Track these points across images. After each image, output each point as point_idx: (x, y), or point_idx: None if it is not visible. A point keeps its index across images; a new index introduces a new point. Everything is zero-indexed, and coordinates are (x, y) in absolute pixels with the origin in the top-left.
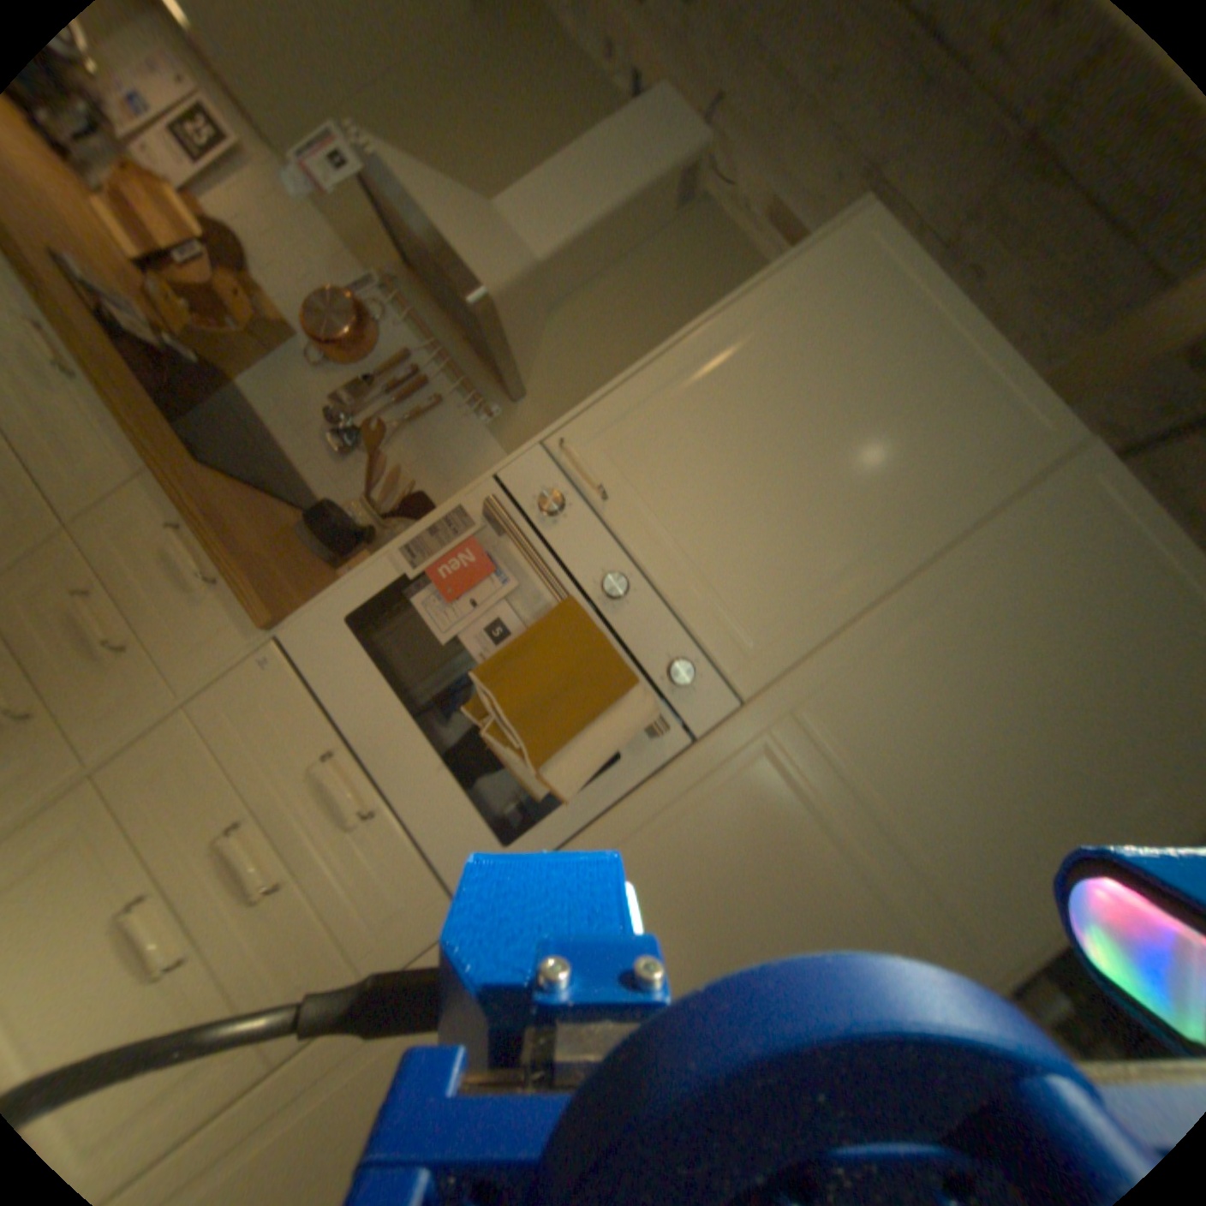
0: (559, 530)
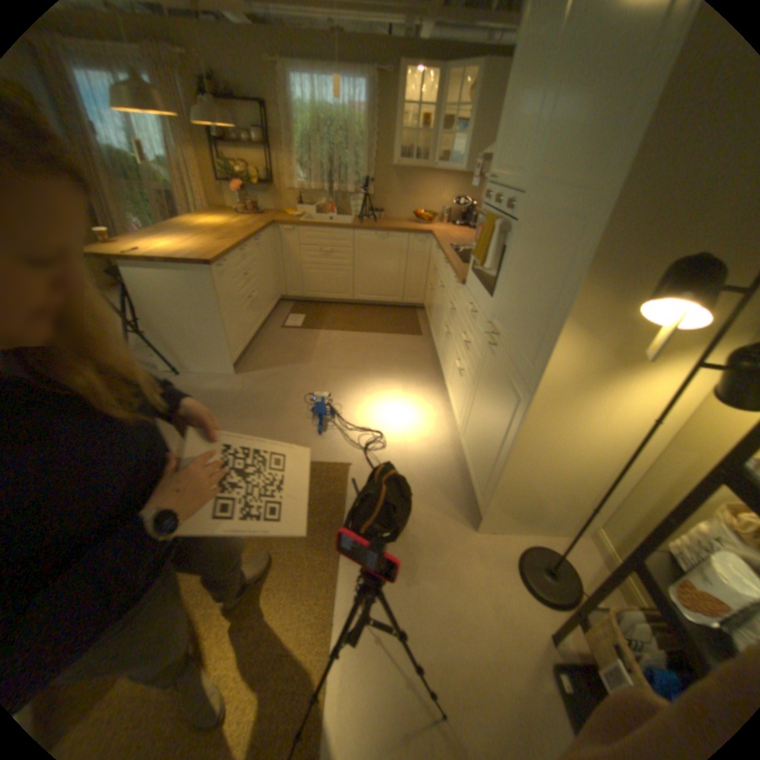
0: (490, 199)
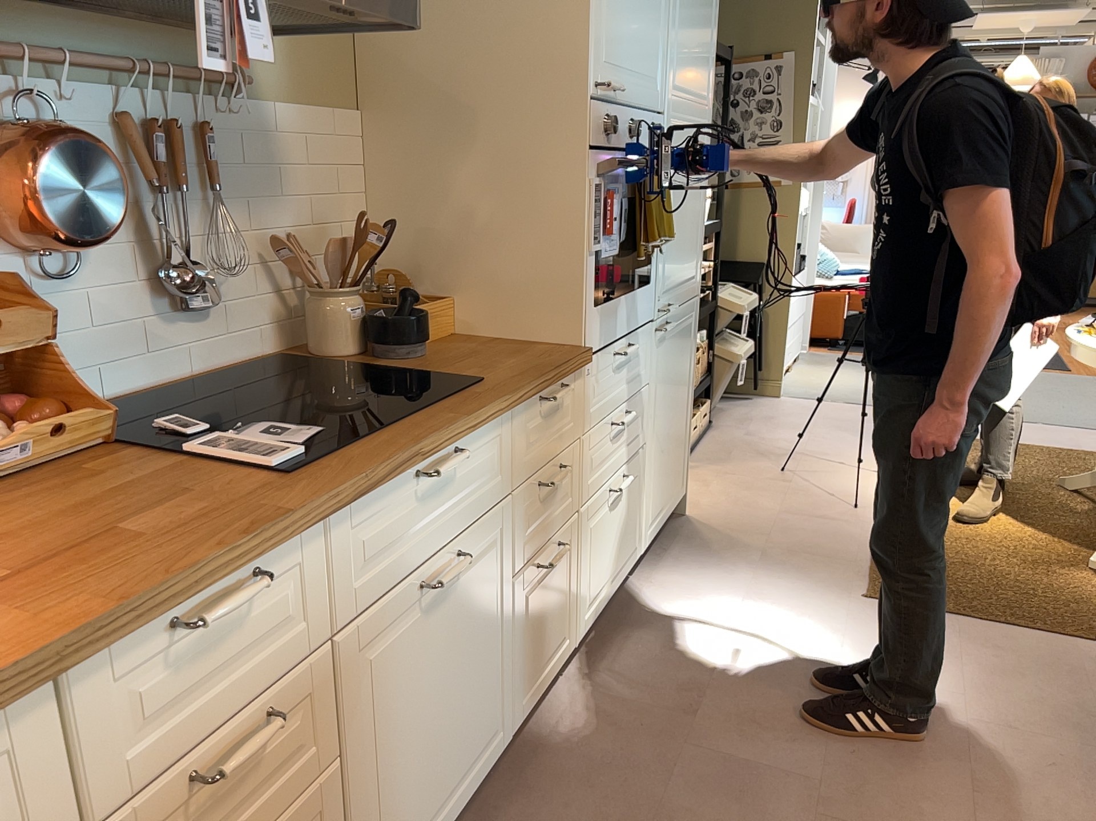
0: (613, 138)
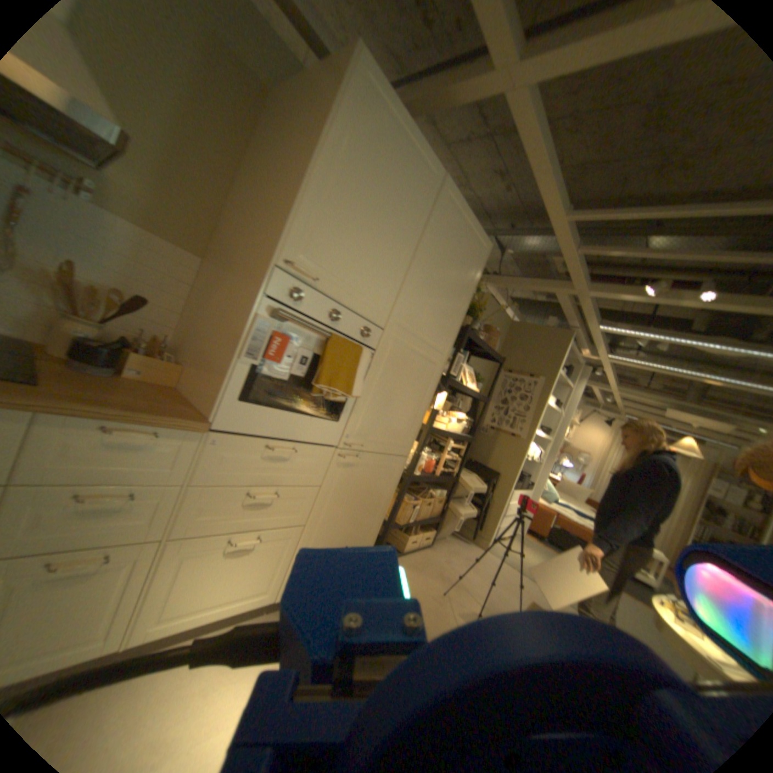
0: (304, 305)
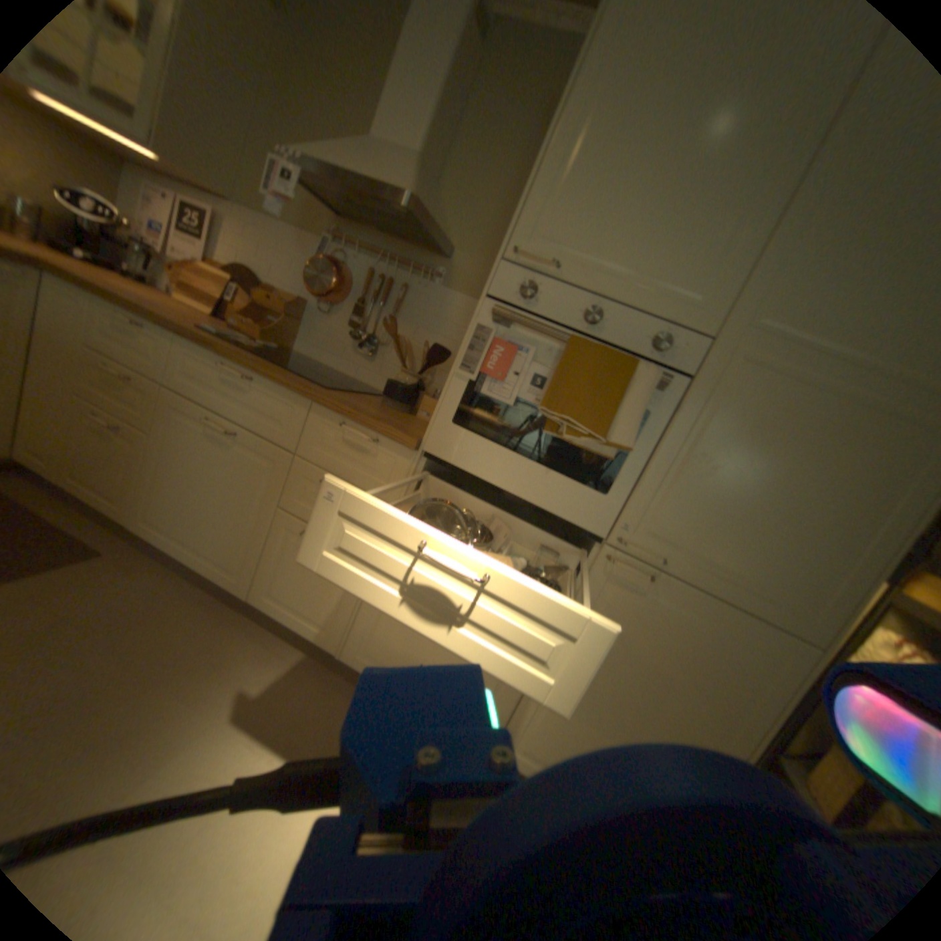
0: (541, 302)
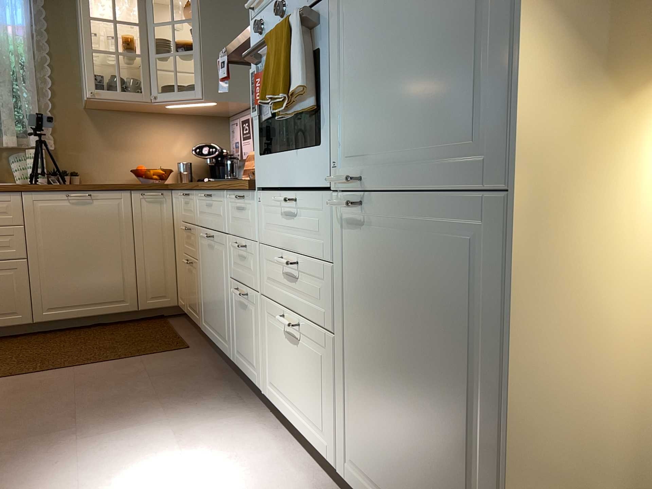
0: (267, 28)
